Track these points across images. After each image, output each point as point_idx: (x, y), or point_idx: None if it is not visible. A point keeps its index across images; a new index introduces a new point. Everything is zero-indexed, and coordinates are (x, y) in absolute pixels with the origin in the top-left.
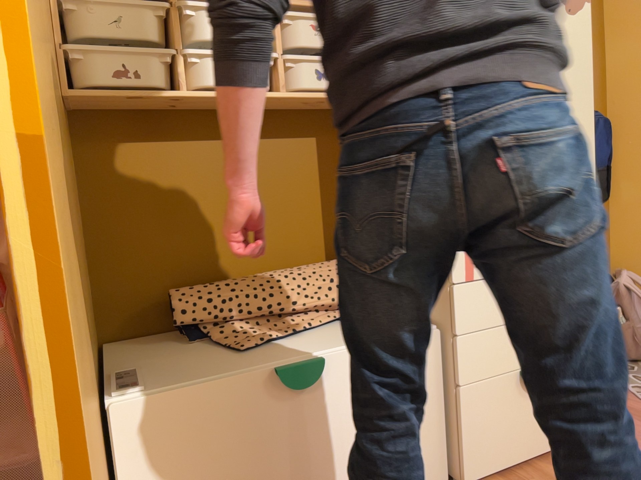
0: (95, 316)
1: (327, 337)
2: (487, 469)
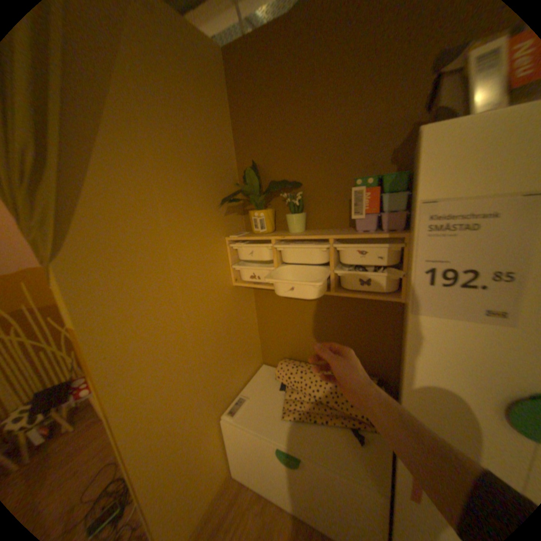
0: (260, 354)
1: (324, 440)
2: None
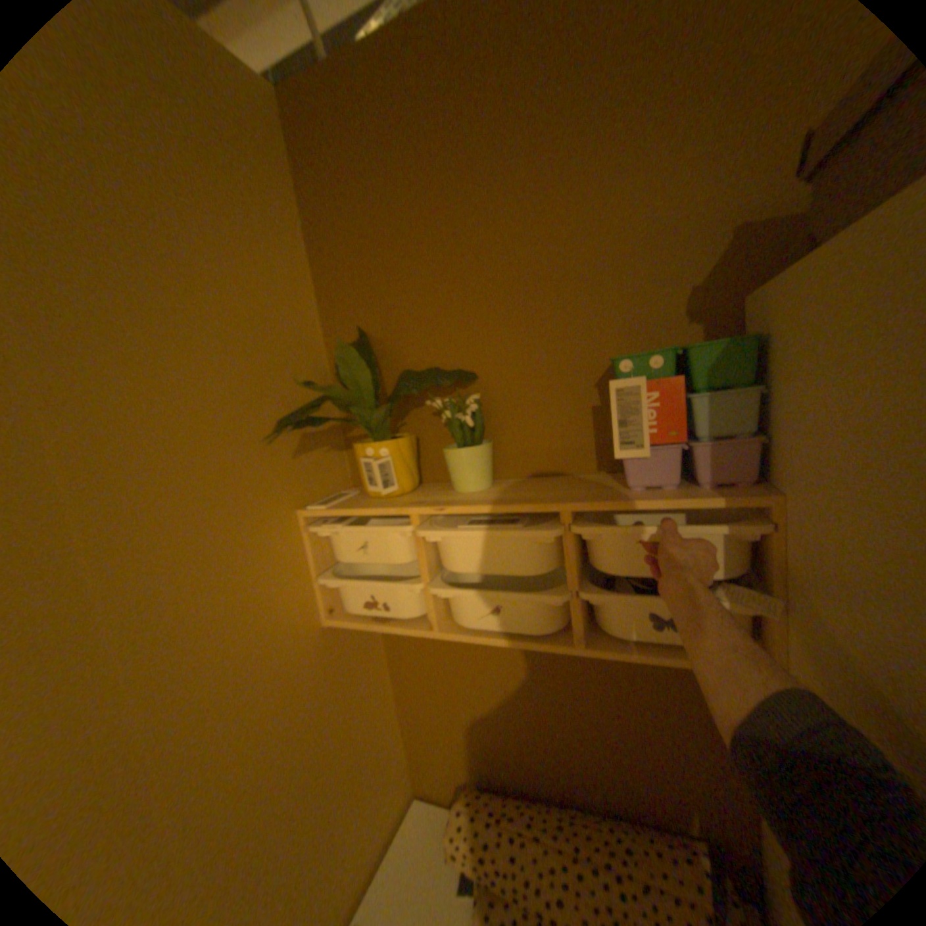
0: (404, 773)
1: None
2: None
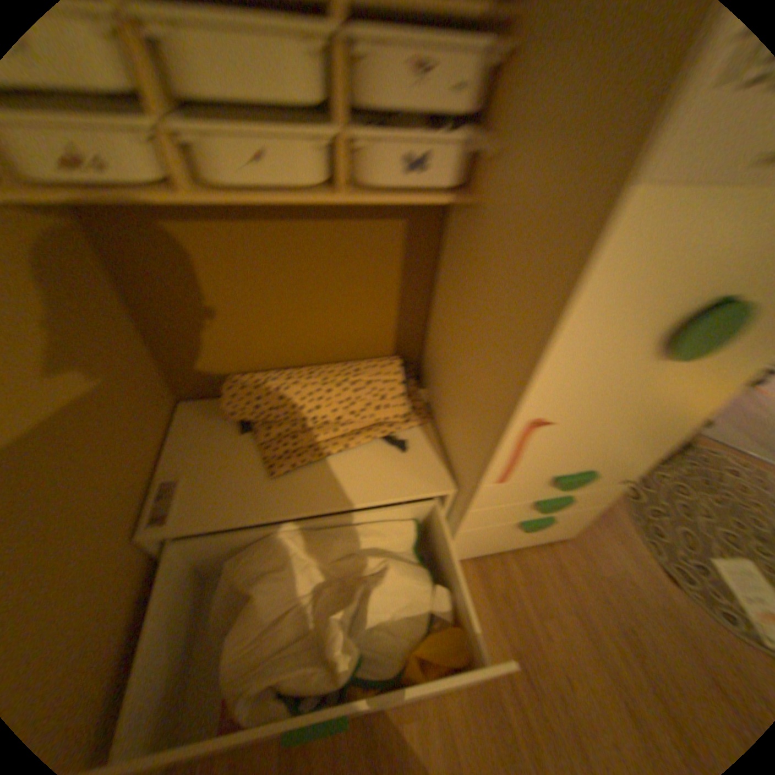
0: (164, 383)
1: (354, 470)
2: (462, 557)
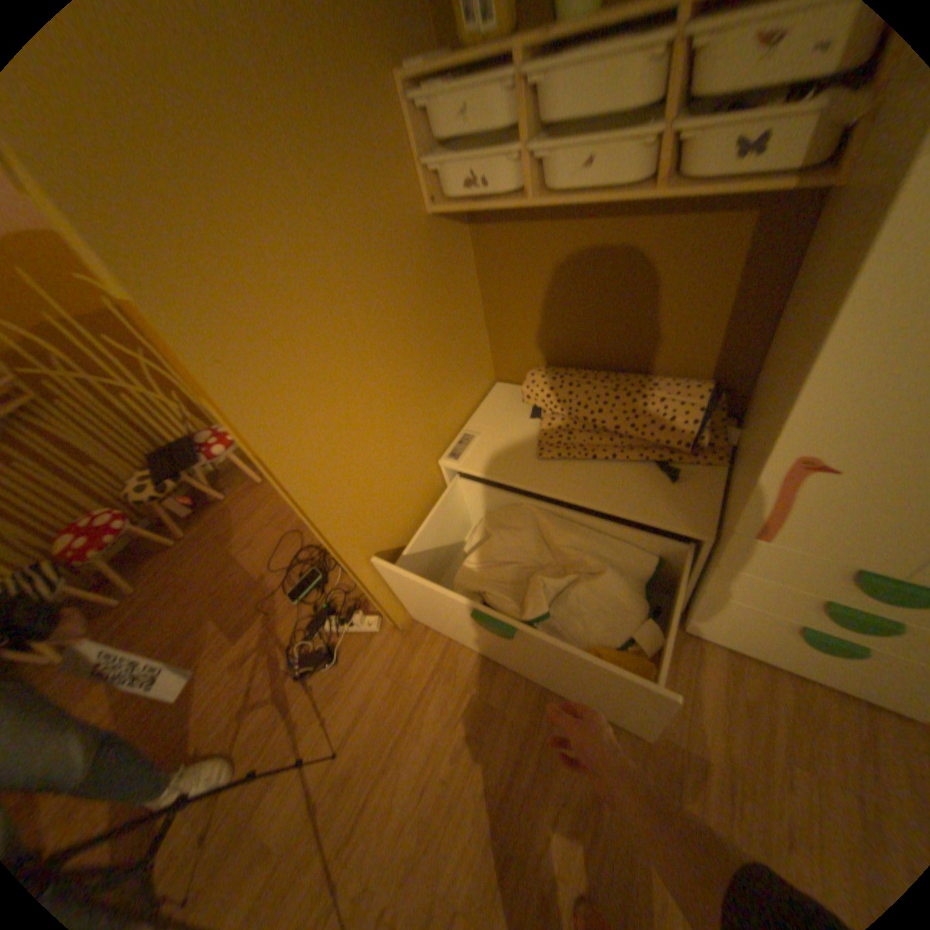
0: (489, 364)
1: (609, 479)
2: (713, 639)
